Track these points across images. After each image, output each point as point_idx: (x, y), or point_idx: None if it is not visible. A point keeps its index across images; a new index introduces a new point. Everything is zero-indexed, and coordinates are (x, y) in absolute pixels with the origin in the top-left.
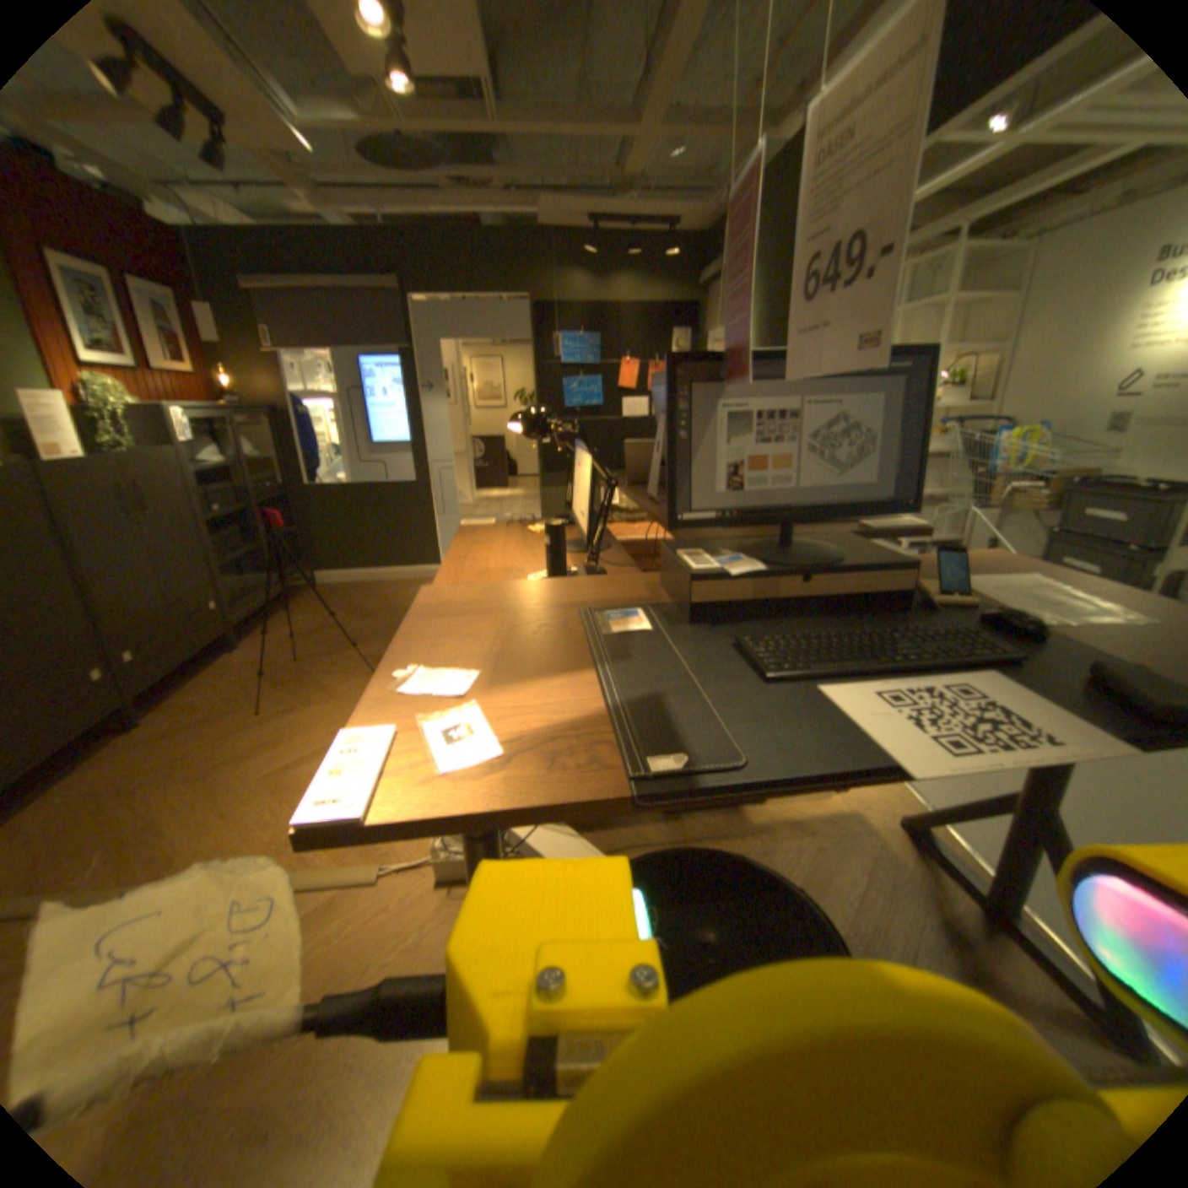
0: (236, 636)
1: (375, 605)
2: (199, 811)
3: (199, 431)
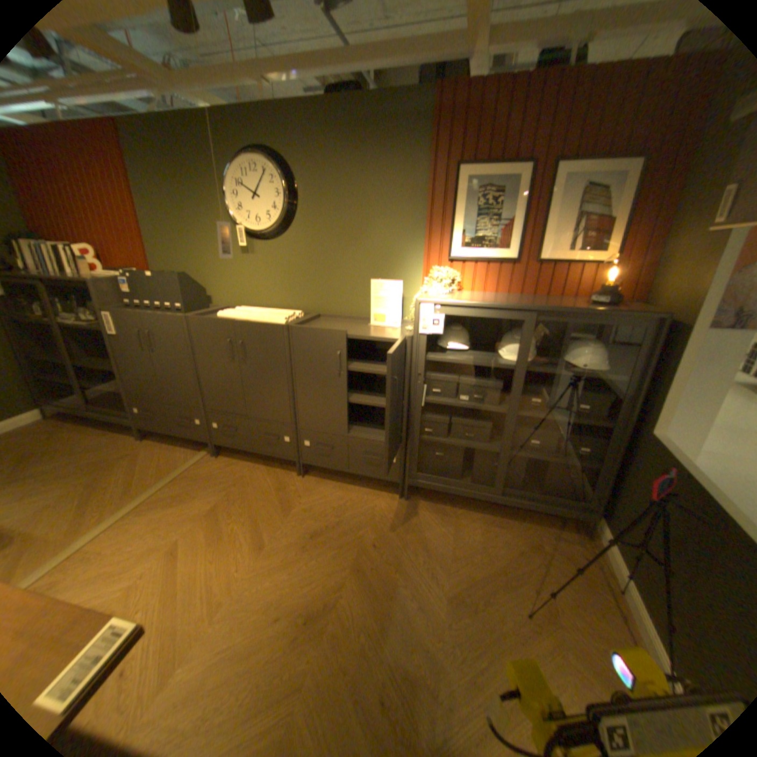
0: (405, 494)
1: (495, 615)
2: (170, 518)
3: (520, 331)
